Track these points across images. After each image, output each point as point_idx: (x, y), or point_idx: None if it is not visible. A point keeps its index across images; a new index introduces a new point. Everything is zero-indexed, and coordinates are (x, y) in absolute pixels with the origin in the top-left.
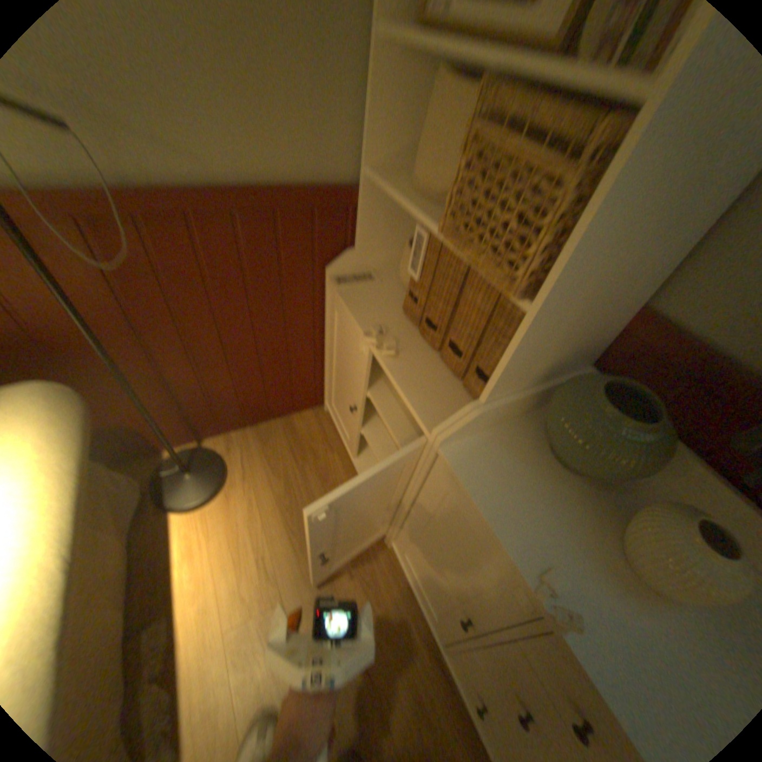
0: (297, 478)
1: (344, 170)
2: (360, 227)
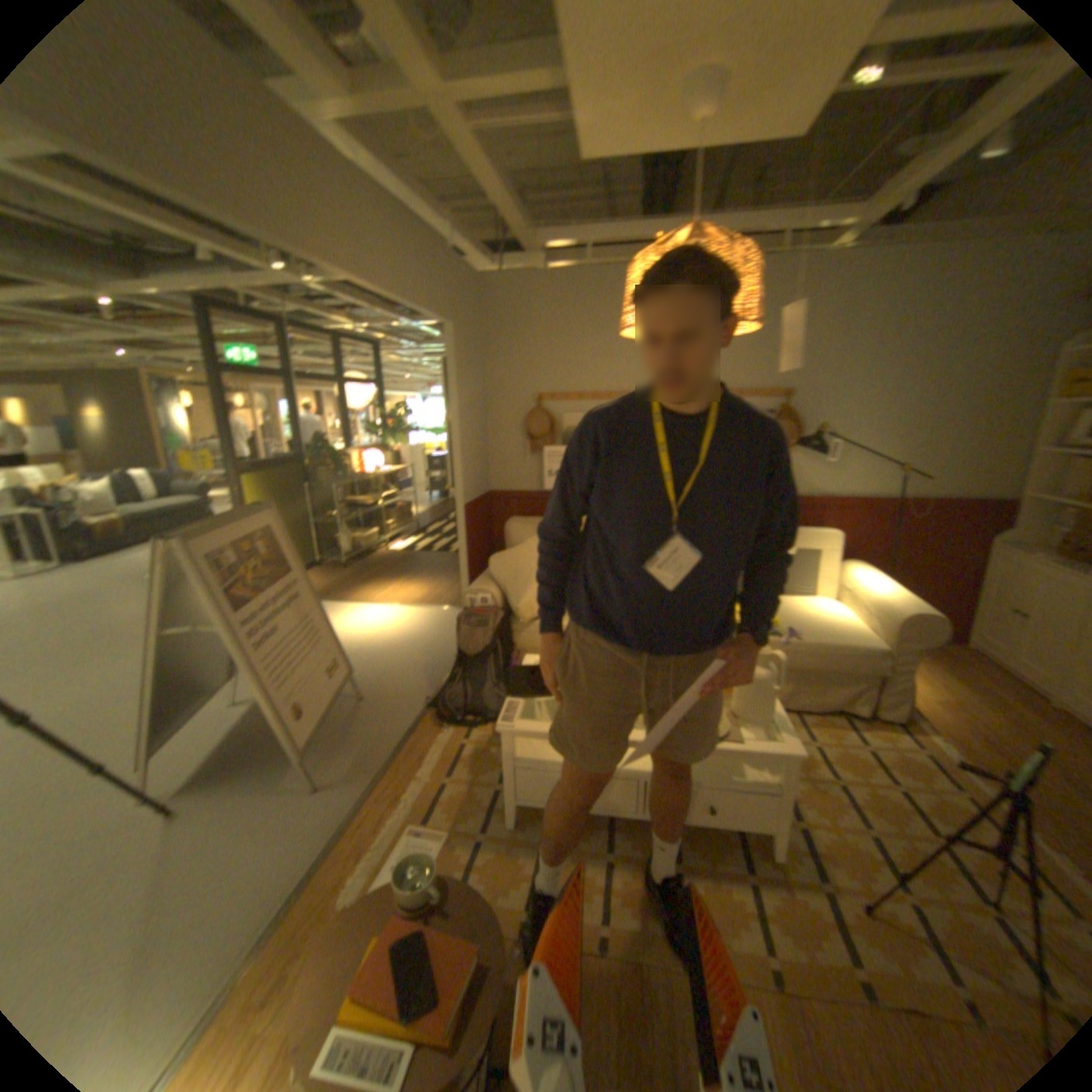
0: (957, 668)
1: (1010, 496)
2: (1017, 520)
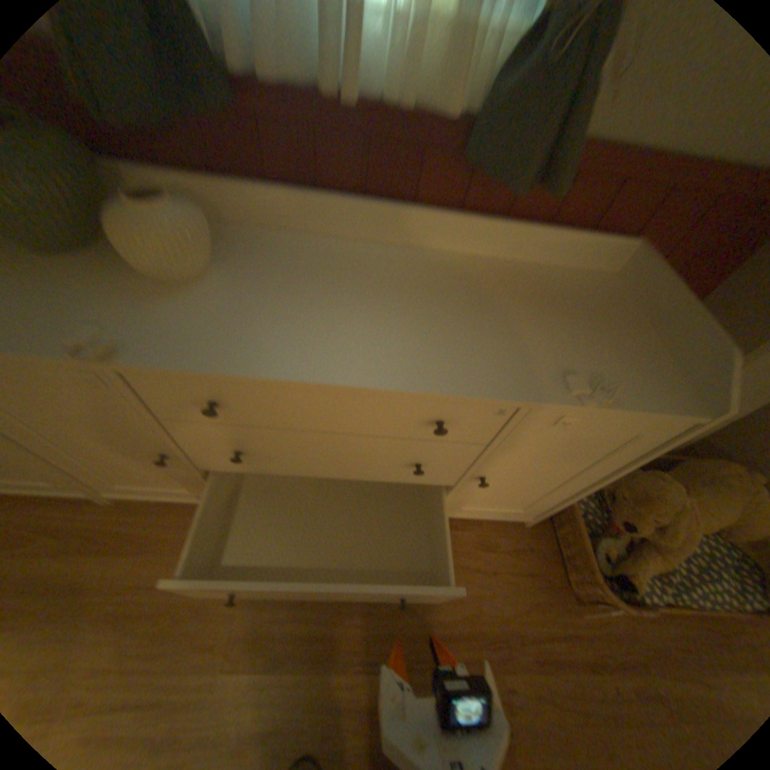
0: None
1: None
2: None
